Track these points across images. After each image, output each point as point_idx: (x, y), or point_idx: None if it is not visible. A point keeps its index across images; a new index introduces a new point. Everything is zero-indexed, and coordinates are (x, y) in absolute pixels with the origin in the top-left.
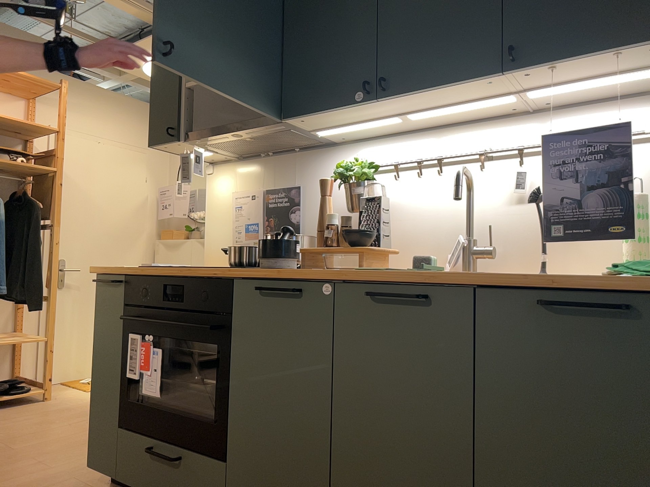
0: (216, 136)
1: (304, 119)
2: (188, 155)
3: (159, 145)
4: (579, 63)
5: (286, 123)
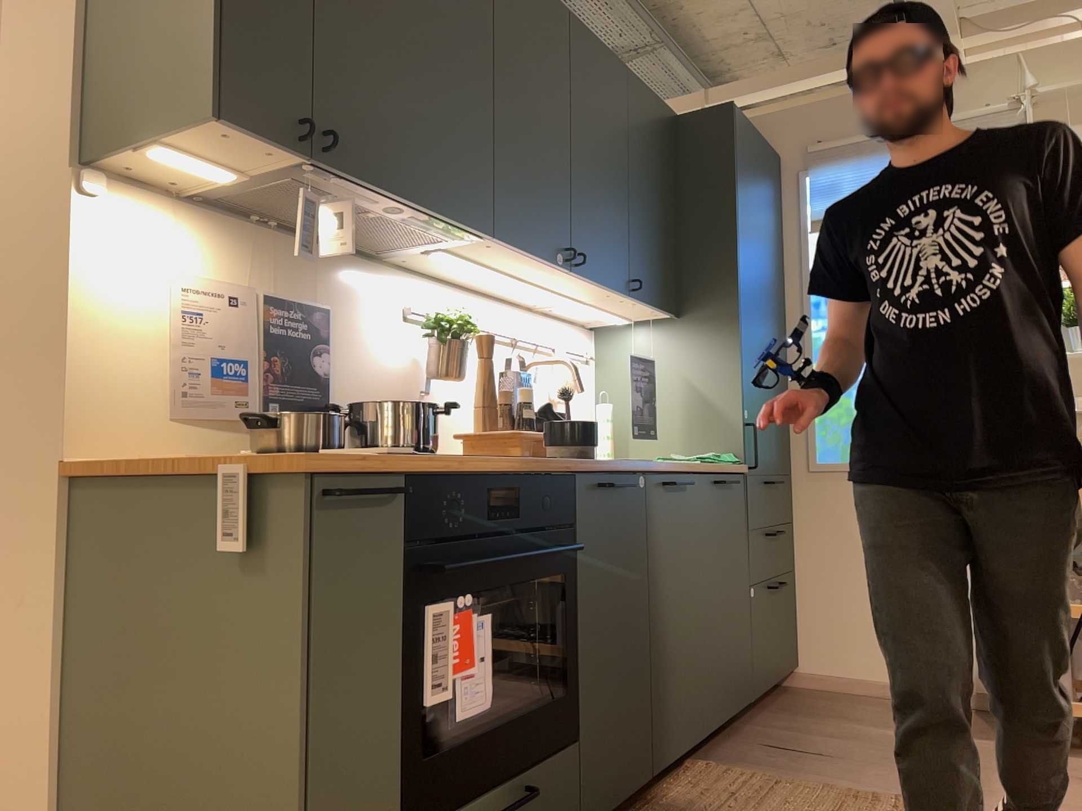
0: (381, 195)
1: (495, 245)
2: (316, 197)
3: (243, 128)
4: (642, 306)
5: (471, 235)
